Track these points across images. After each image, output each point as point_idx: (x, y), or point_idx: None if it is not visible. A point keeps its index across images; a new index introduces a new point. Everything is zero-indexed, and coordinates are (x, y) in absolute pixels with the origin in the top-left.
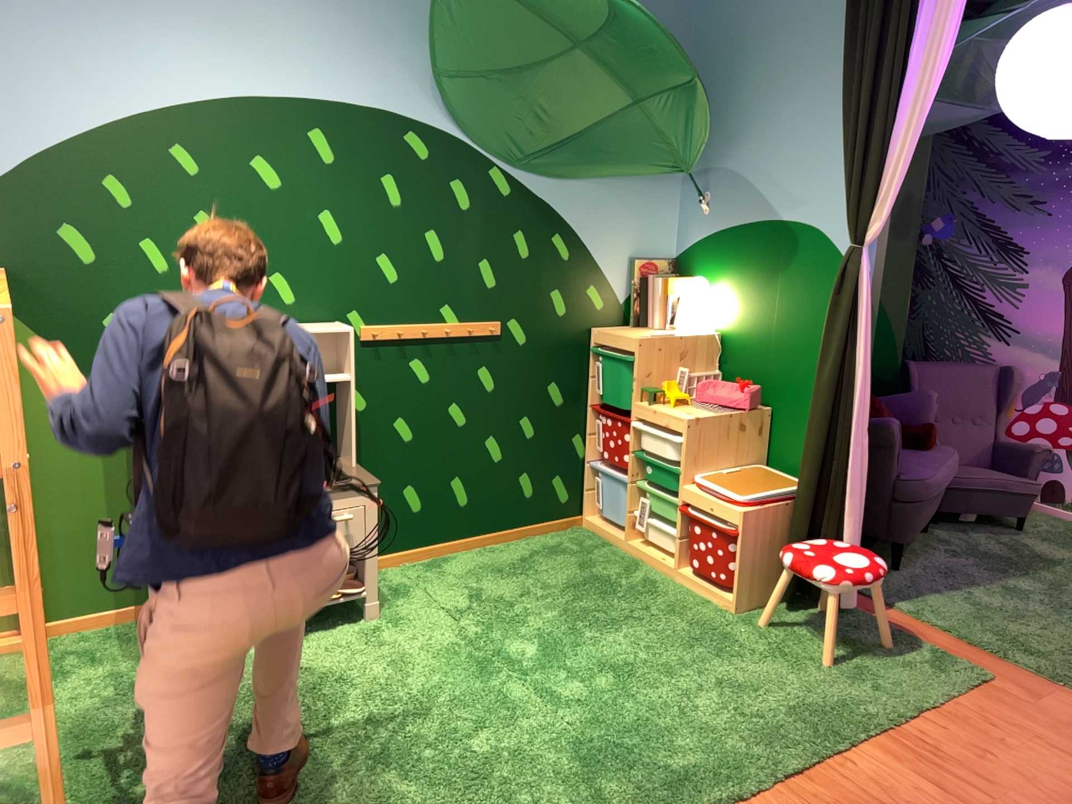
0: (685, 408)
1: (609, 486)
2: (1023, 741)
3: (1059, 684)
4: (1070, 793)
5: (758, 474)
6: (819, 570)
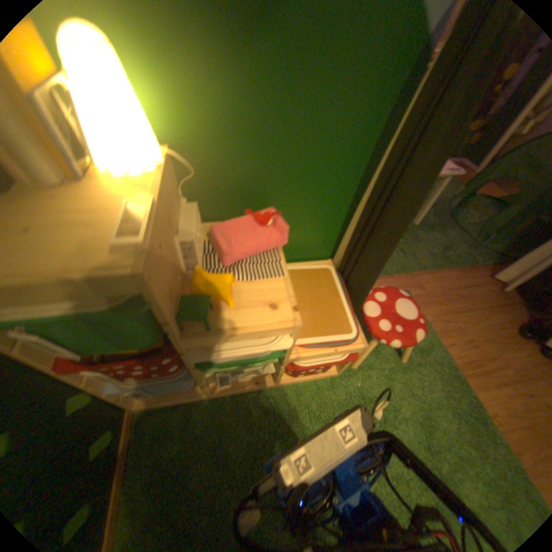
0: (245, 286)
1: (168, 386)
2: (465, 320)
3: (418, 272)
4: (500, 333)
5: (300, 280)
6: (423, 336)
